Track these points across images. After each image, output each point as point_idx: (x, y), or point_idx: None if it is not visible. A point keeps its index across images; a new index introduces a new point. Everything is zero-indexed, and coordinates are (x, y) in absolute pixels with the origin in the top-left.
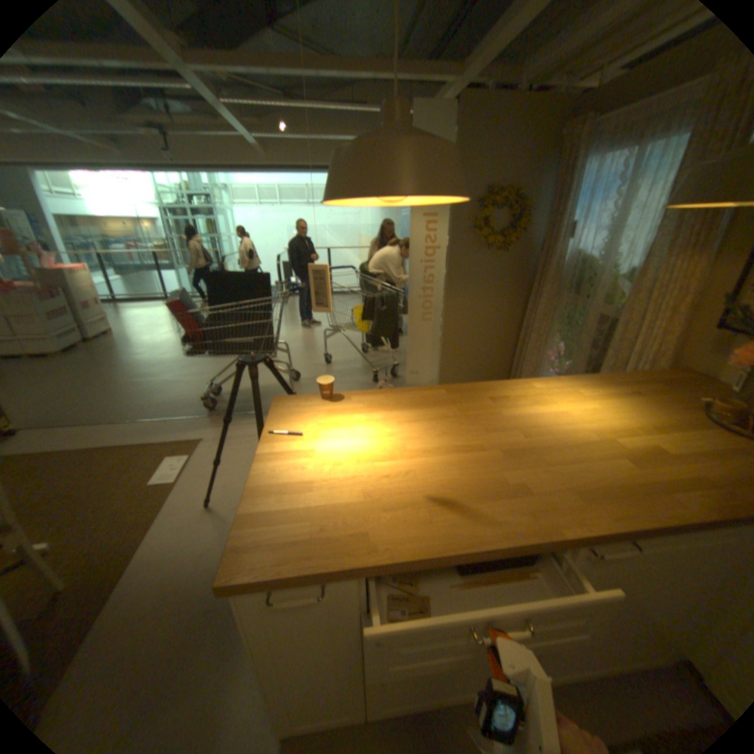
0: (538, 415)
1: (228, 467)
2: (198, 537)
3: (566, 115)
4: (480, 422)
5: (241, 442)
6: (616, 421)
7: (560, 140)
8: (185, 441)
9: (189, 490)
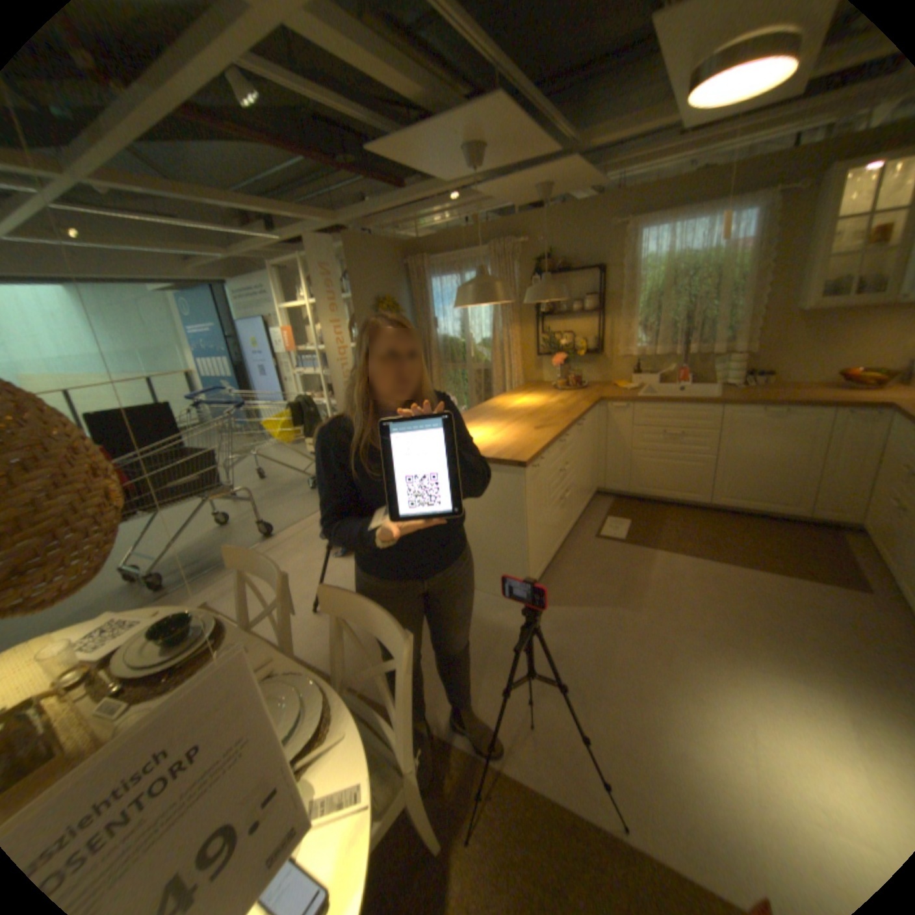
0: (515, 406)
1: None
2: None
3: (401, 253)
4: (502, 414)
5: None
6: (538, 399)
7: (402, 268)
8: None
9: None
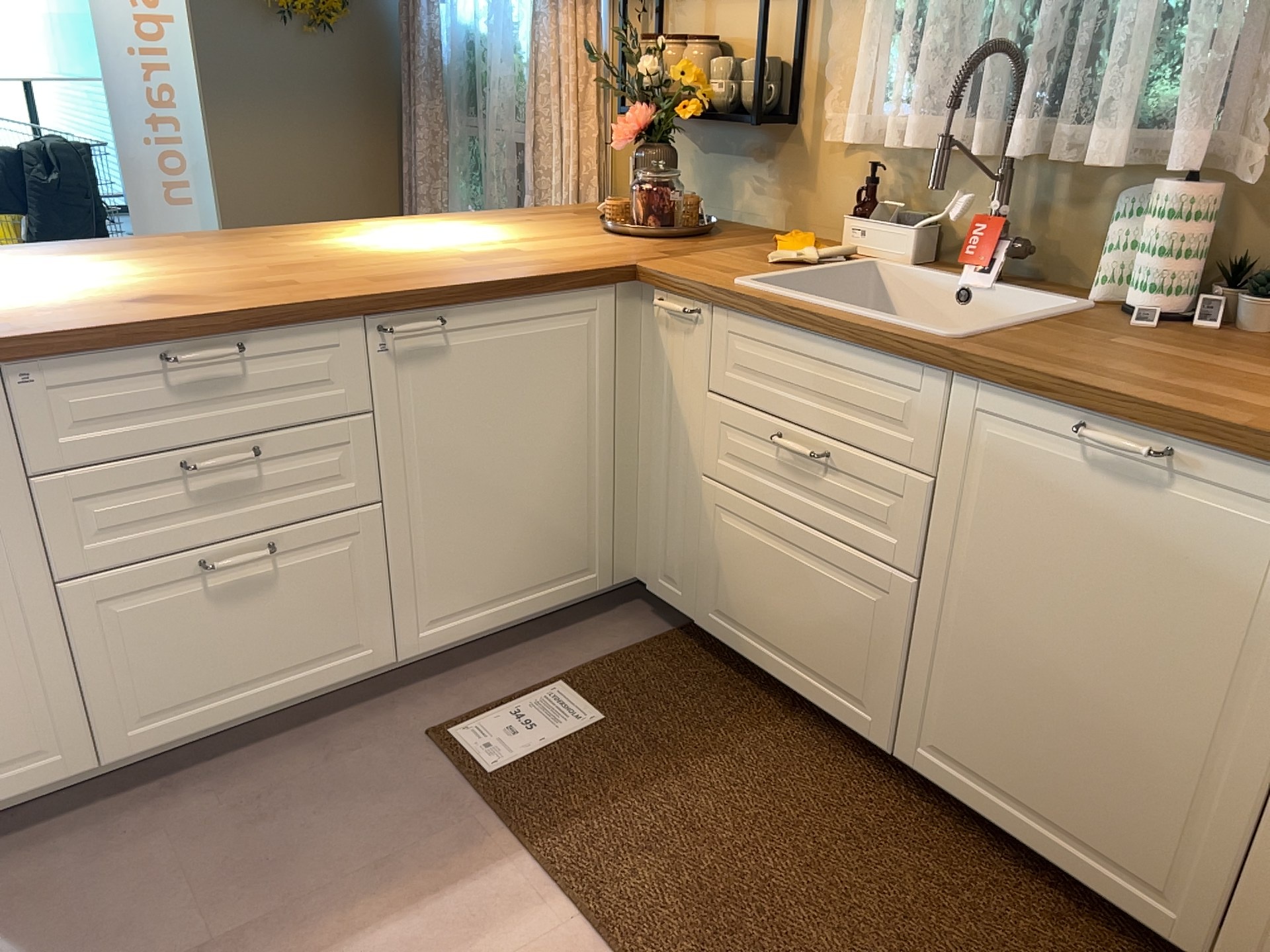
0: (351, 243)
1: None
2: None
3: None
4: (245, 254)
5: None
6: (470, 239)
7: None
8: None
9: None
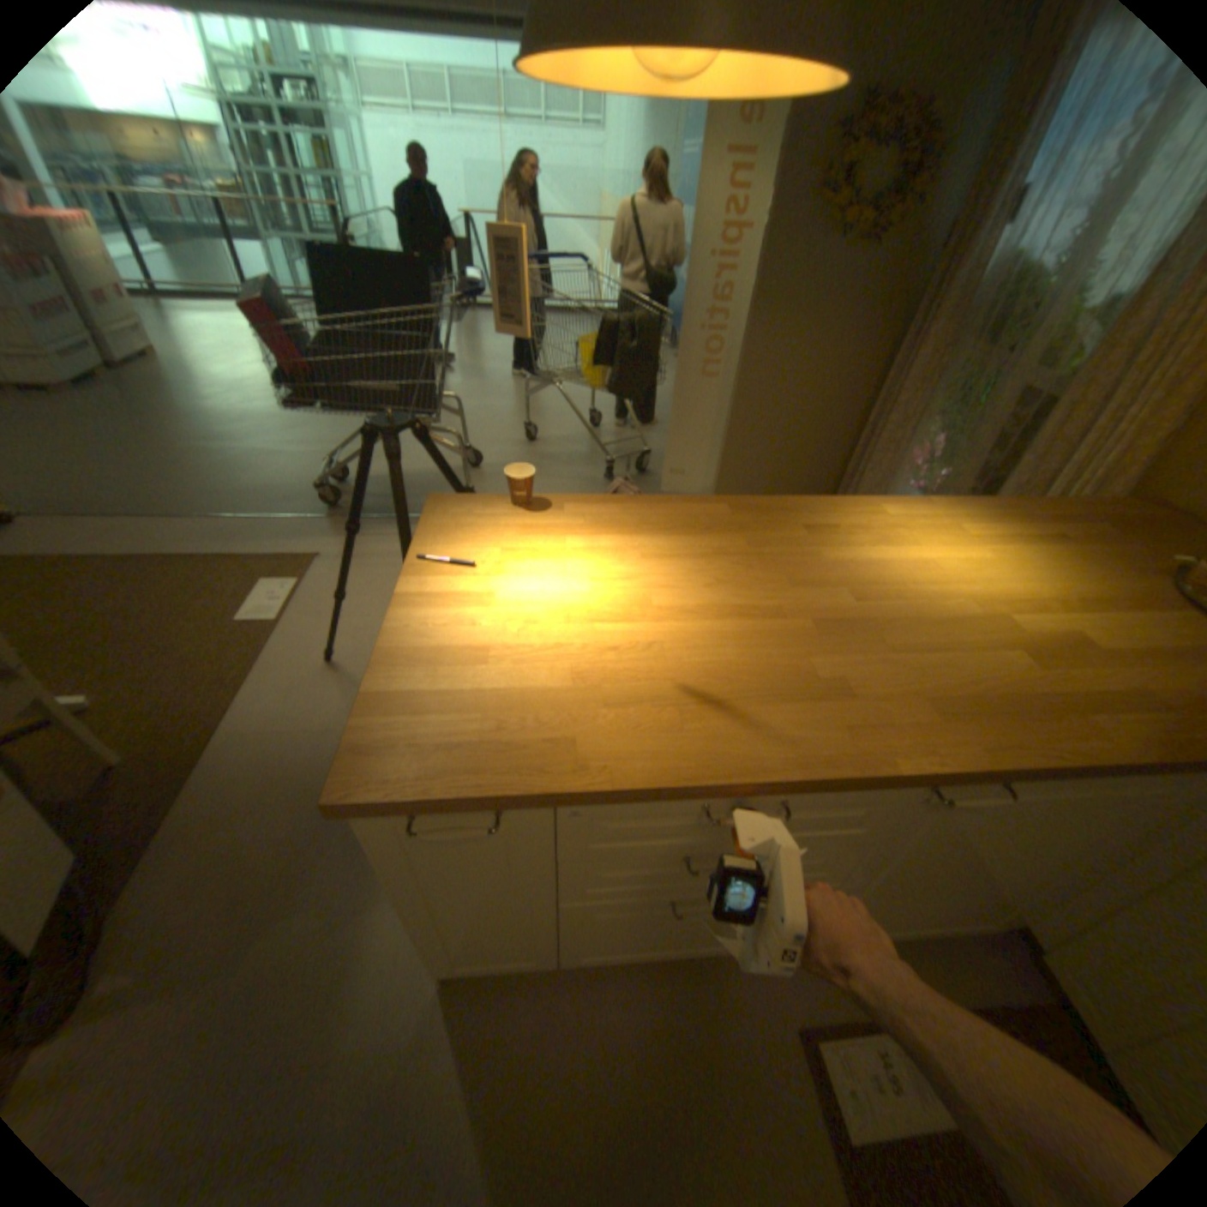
0: (884, 564)
1: (363, 604)
2: (318, 706)
3: None
4: (783, 568)
5: (384, 565)
6: (1017, 585)
7: None
8: (292, 556)
9: (301, 634)
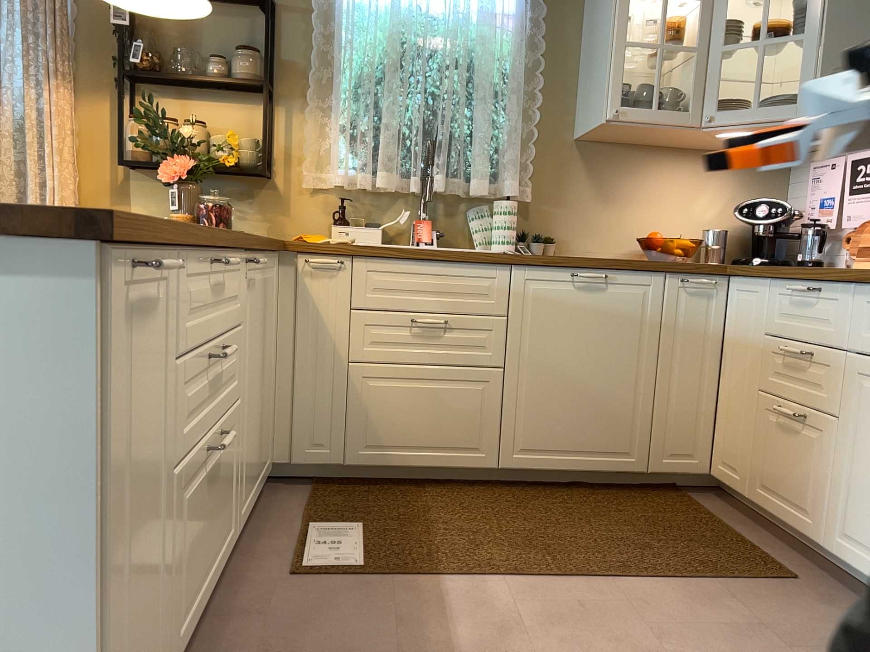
0: None
1: None
2: None
3: None
4: None
5: None
6: None
7: None
8: None
9: None
